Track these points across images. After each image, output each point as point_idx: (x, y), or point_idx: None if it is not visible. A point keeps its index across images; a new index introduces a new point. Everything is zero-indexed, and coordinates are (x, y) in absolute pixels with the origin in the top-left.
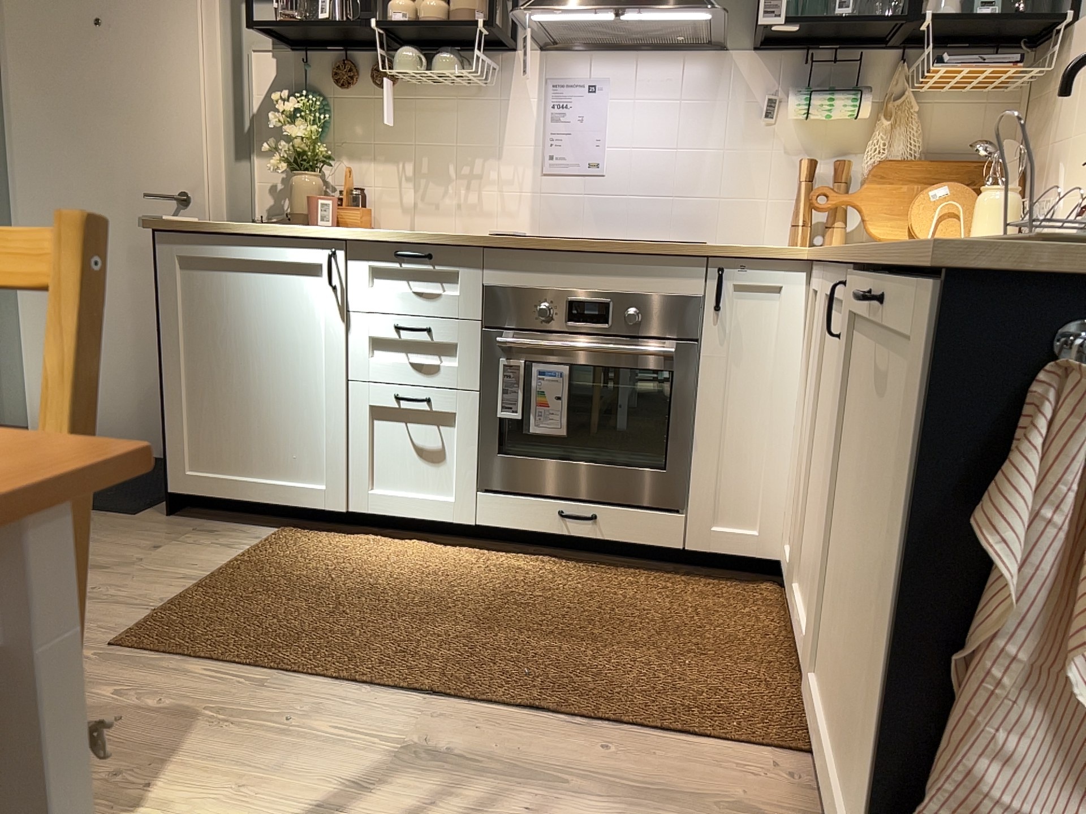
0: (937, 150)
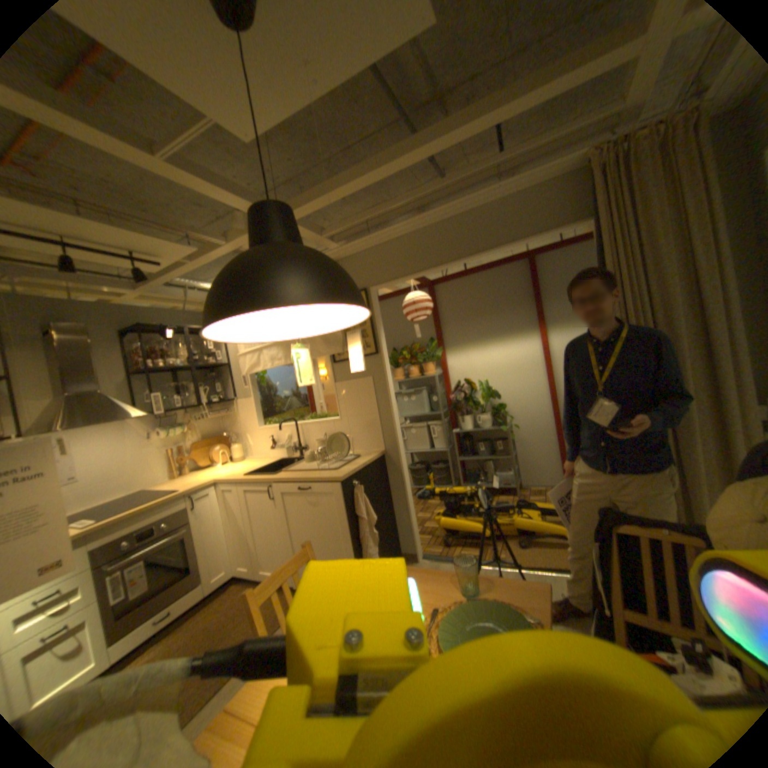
0: (204, 433)
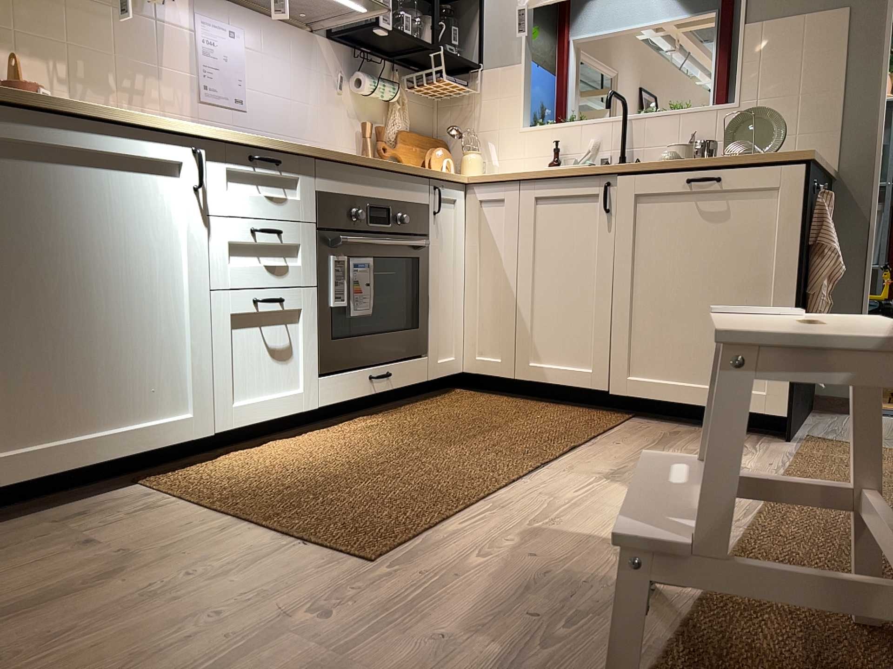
0: (410, 128)
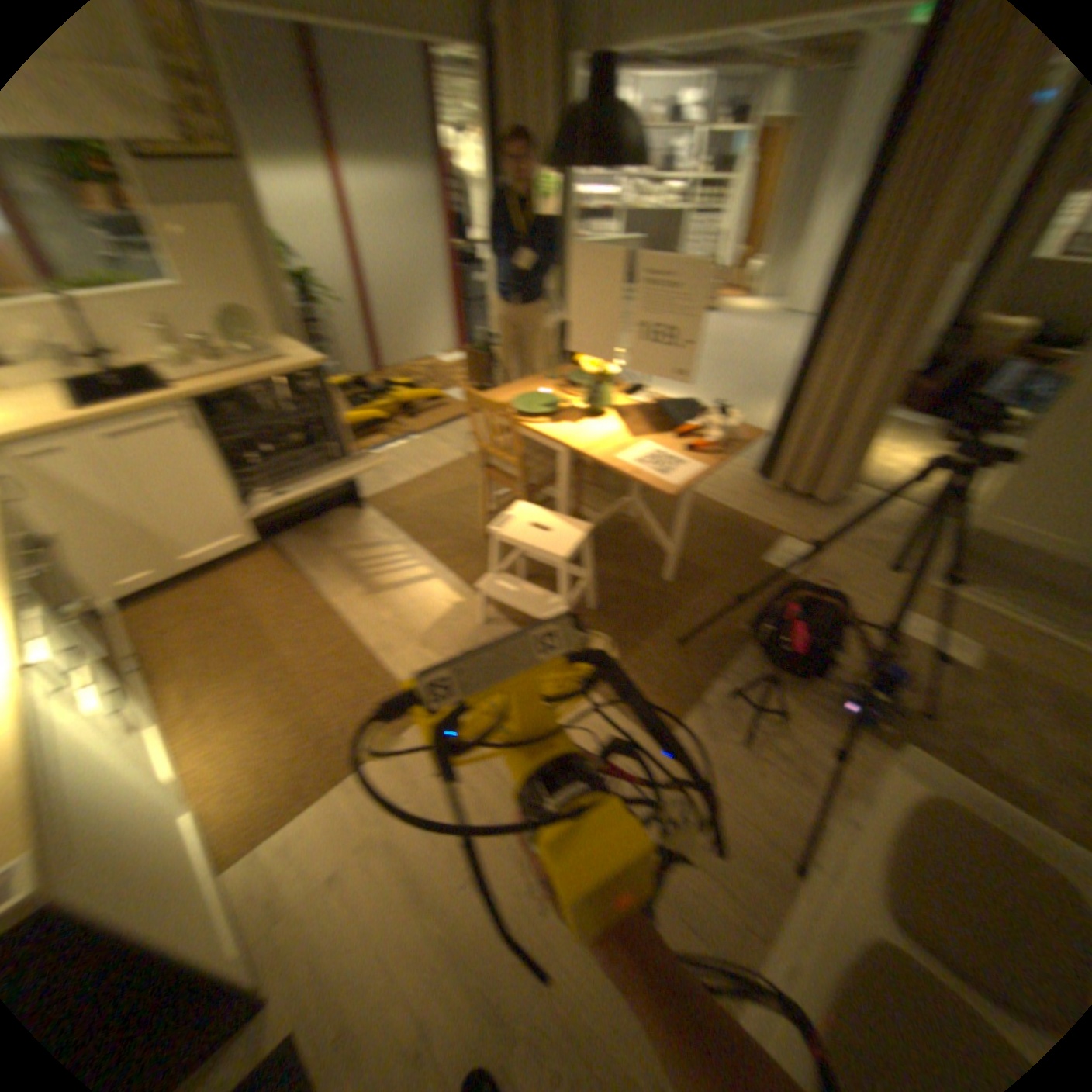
0: None
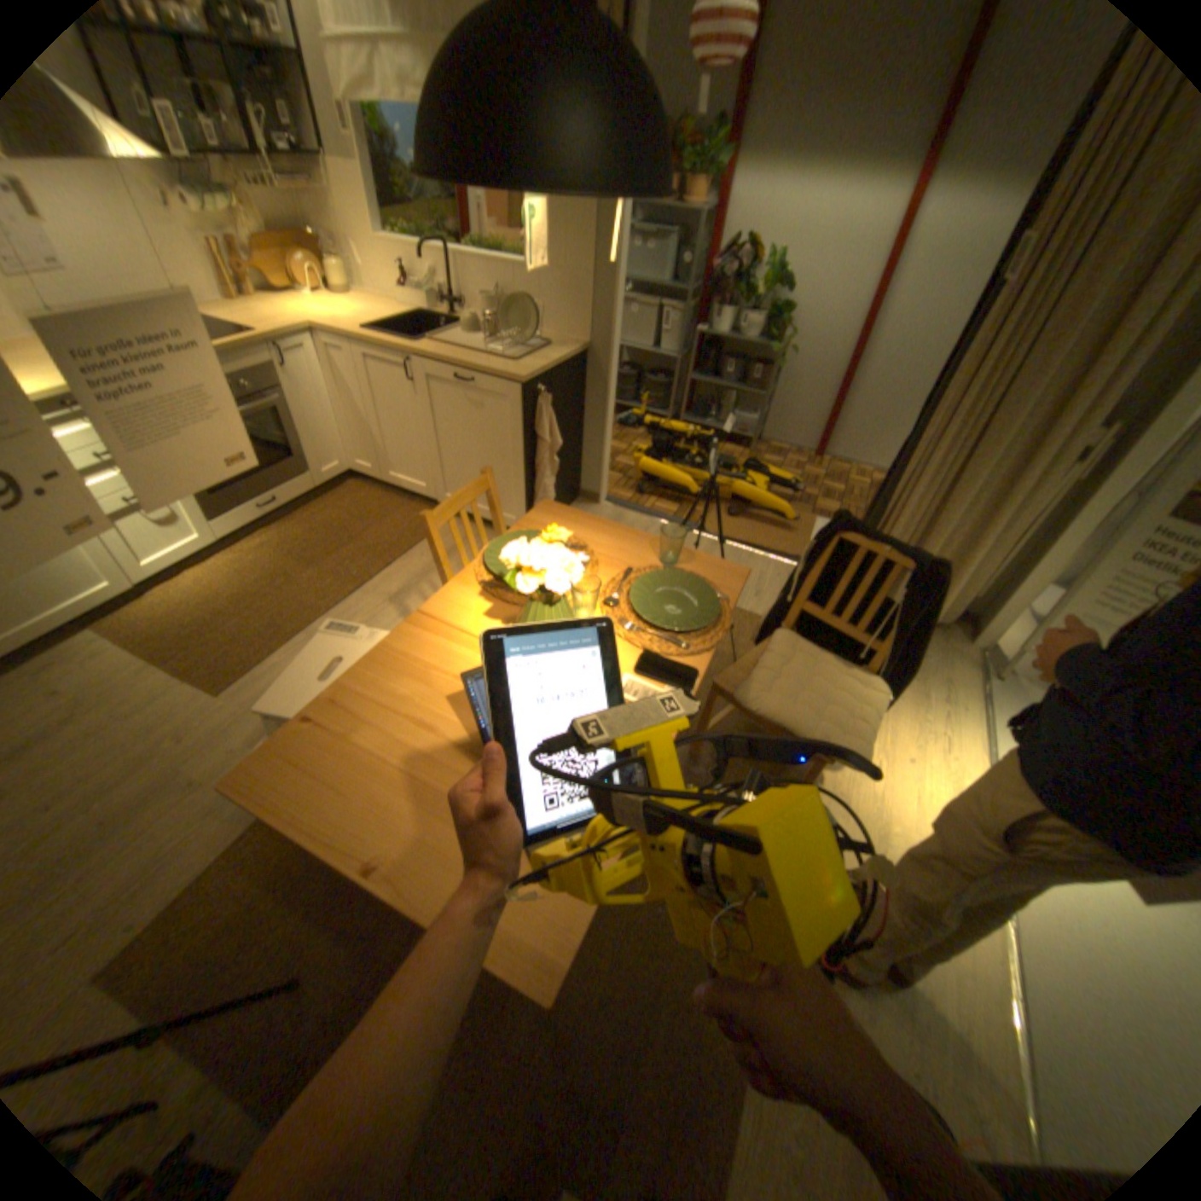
0: (268, 220)
